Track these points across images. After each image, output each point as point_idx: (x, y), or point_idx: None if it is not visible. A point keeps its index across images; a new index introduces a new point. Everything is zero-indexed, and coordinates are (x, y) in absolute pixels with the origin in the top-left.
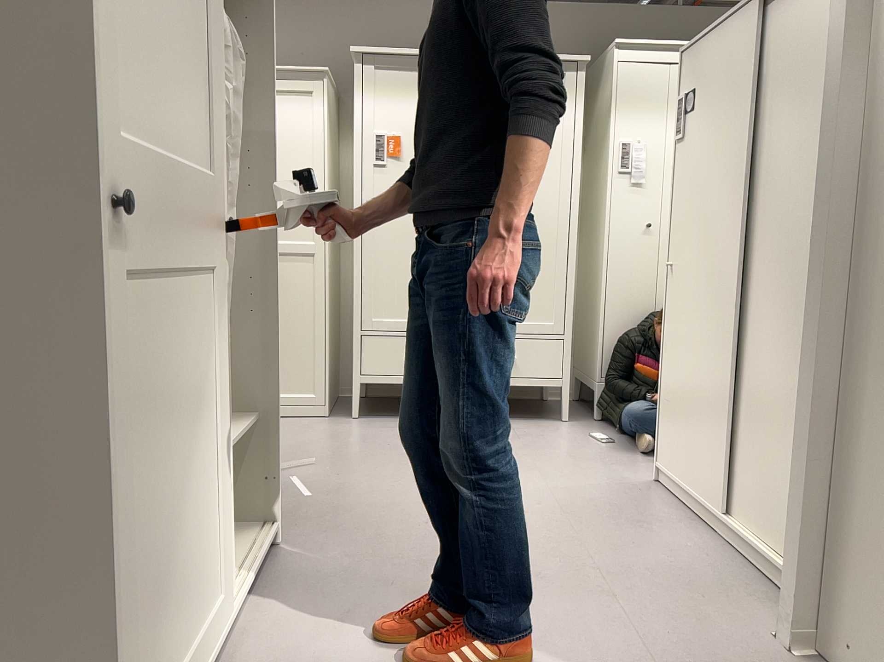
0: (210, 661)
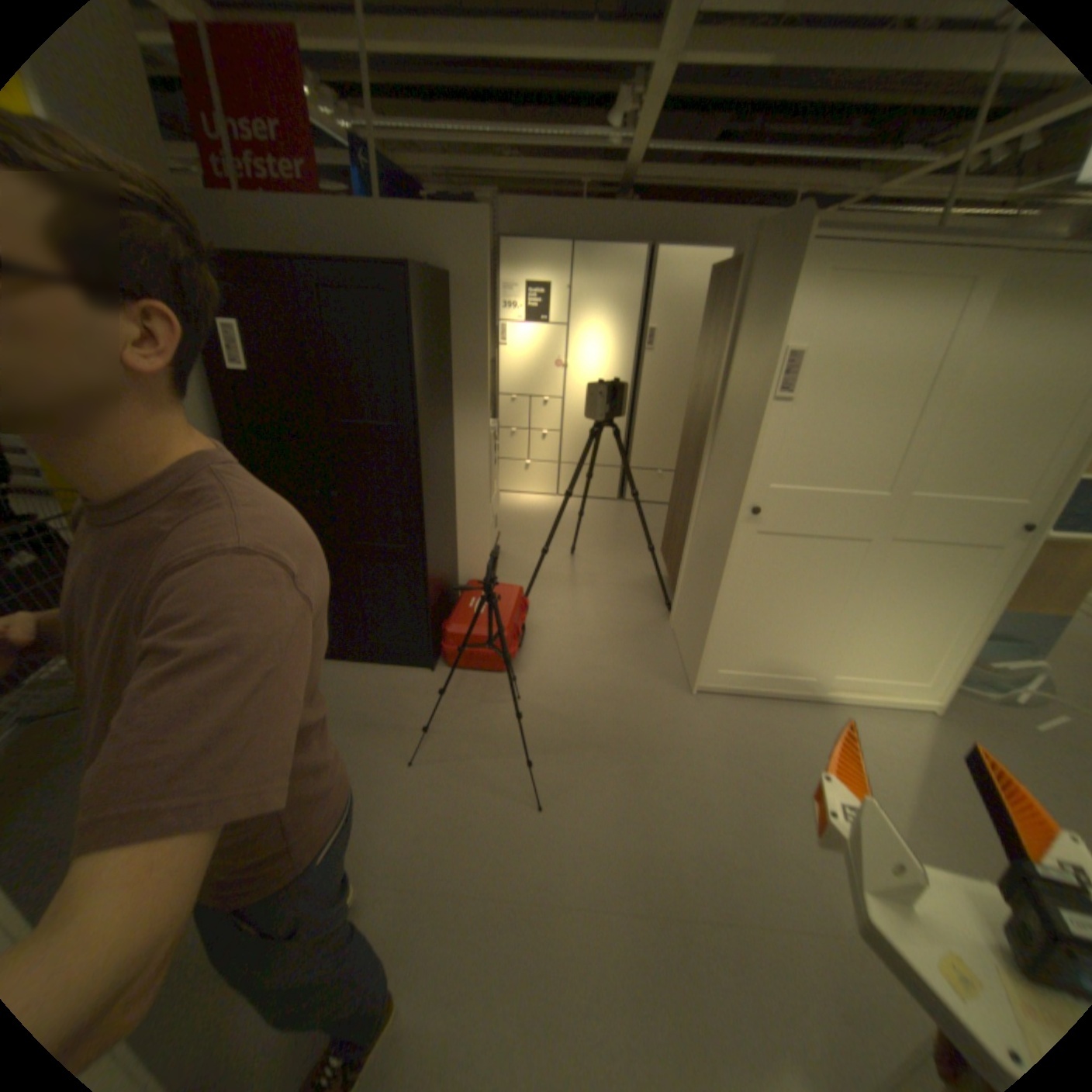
0: (797, 695)
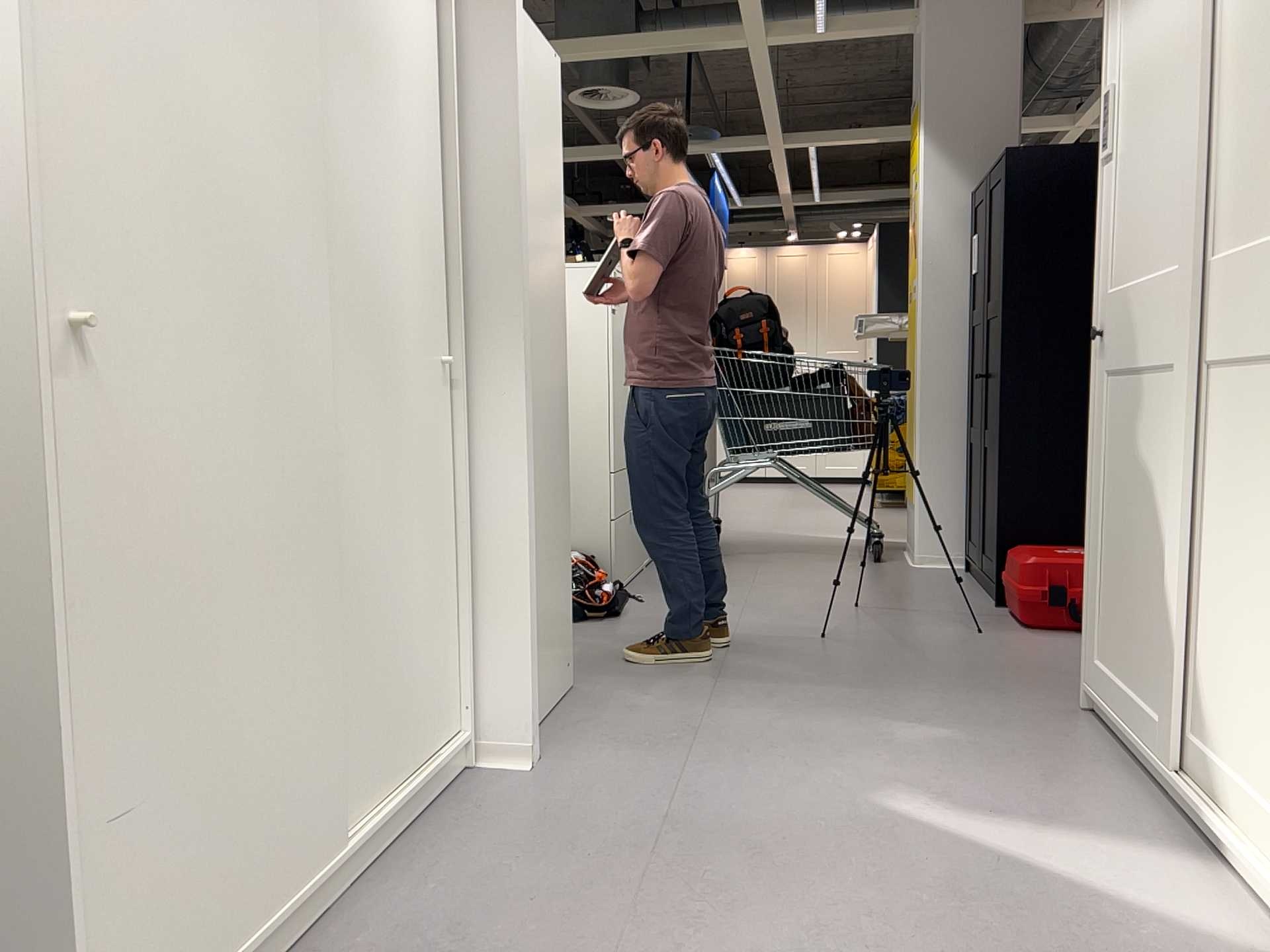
0: (1138, 747)
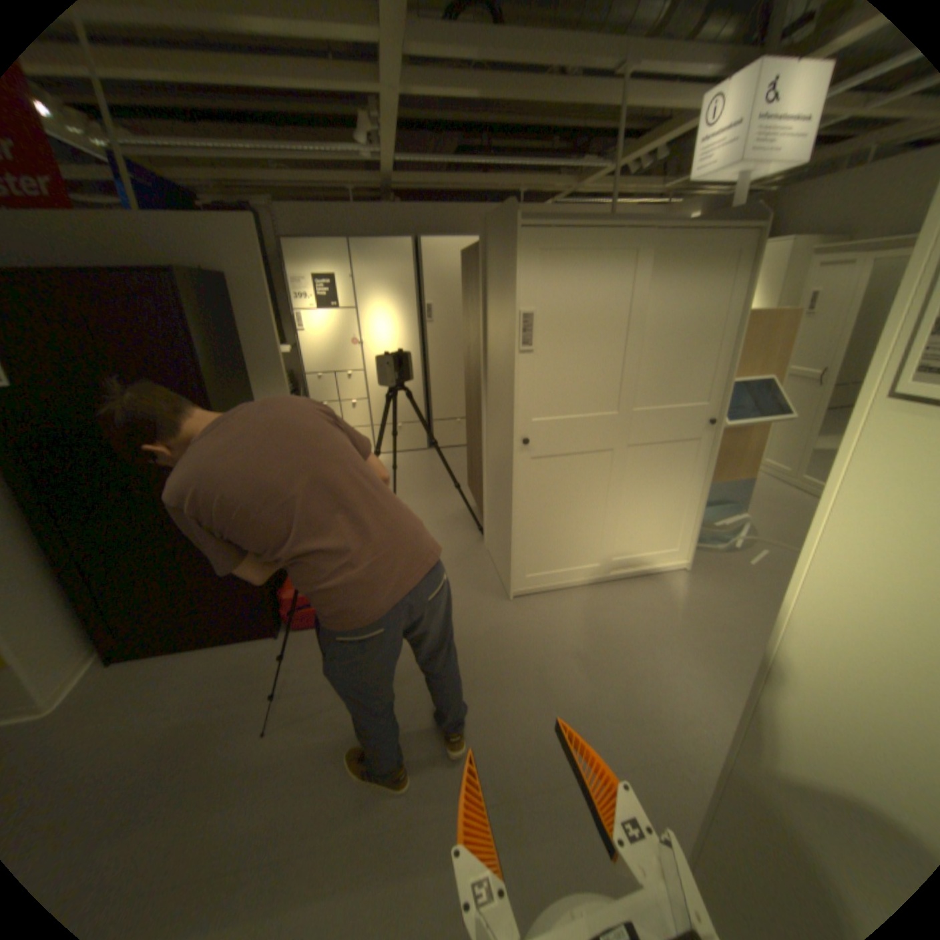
0: (588, 580)
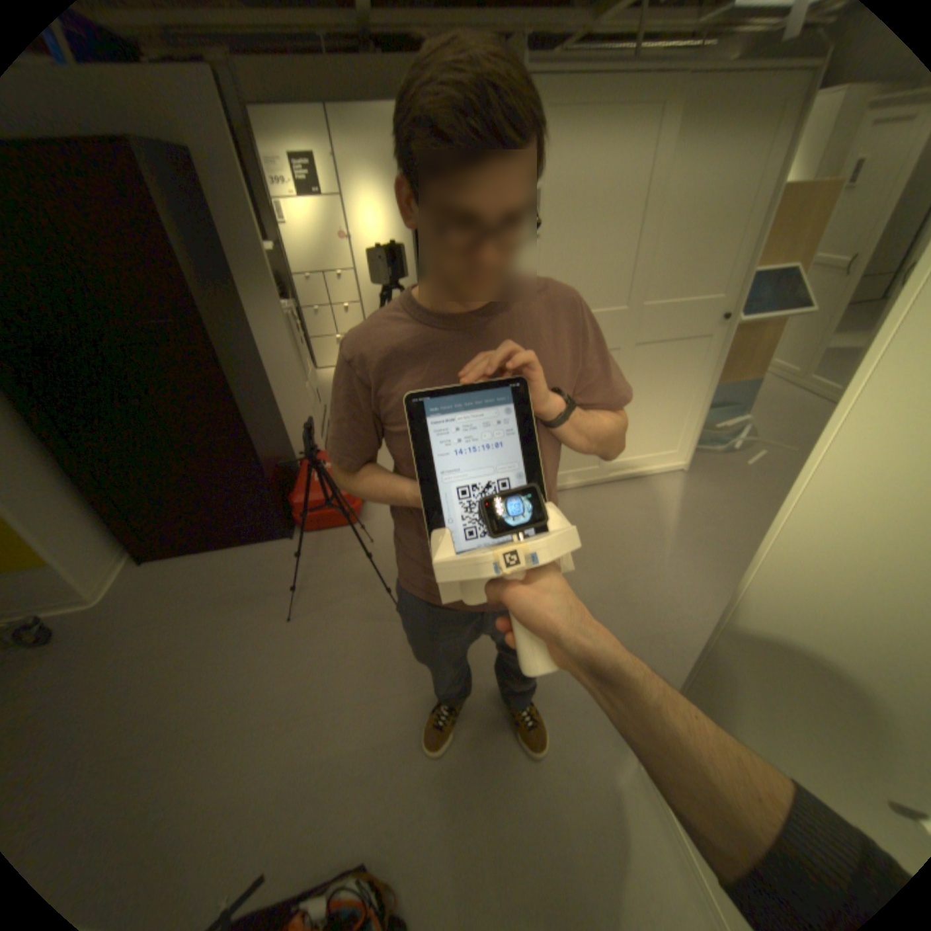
0: (587, 481)
